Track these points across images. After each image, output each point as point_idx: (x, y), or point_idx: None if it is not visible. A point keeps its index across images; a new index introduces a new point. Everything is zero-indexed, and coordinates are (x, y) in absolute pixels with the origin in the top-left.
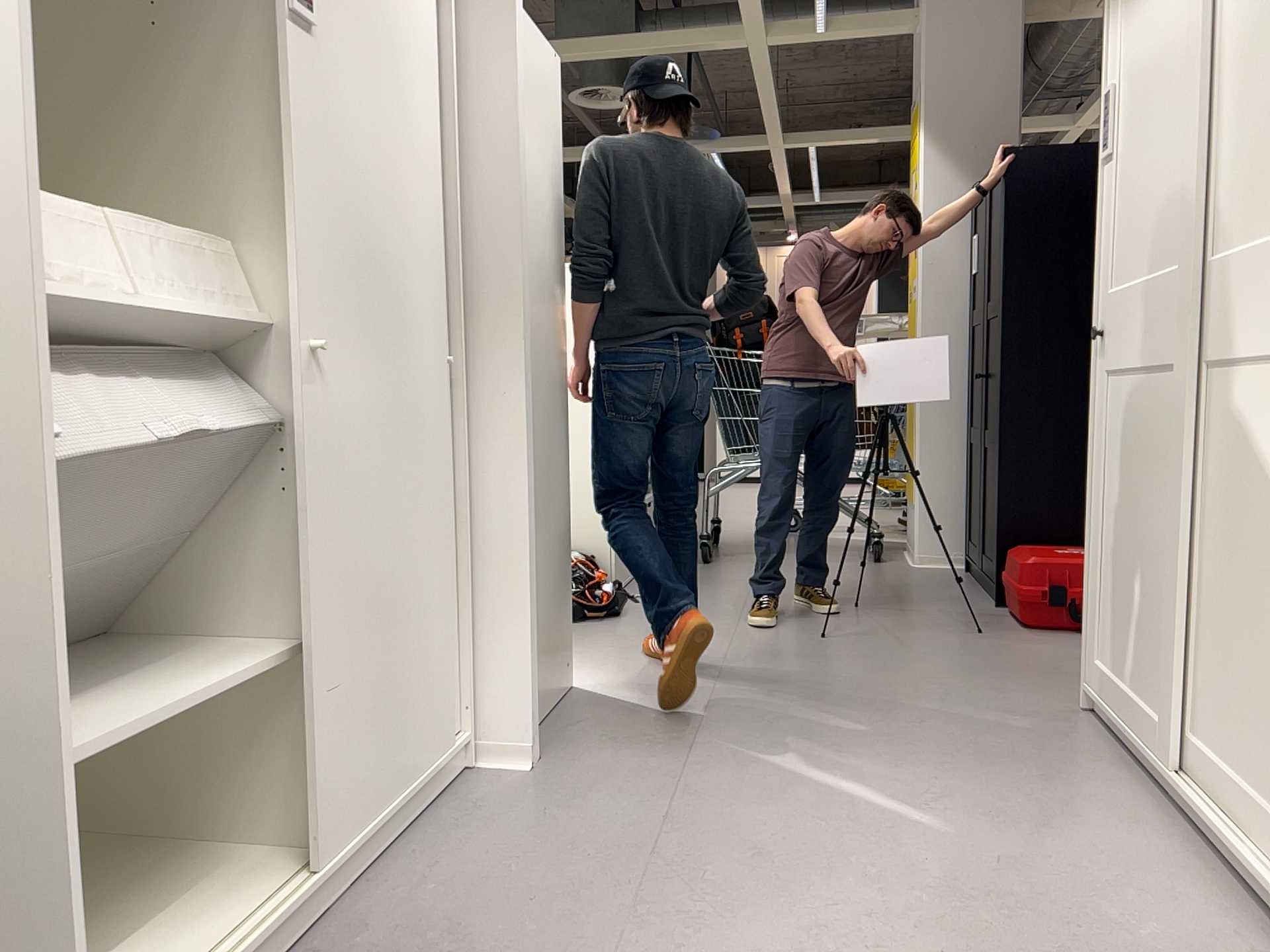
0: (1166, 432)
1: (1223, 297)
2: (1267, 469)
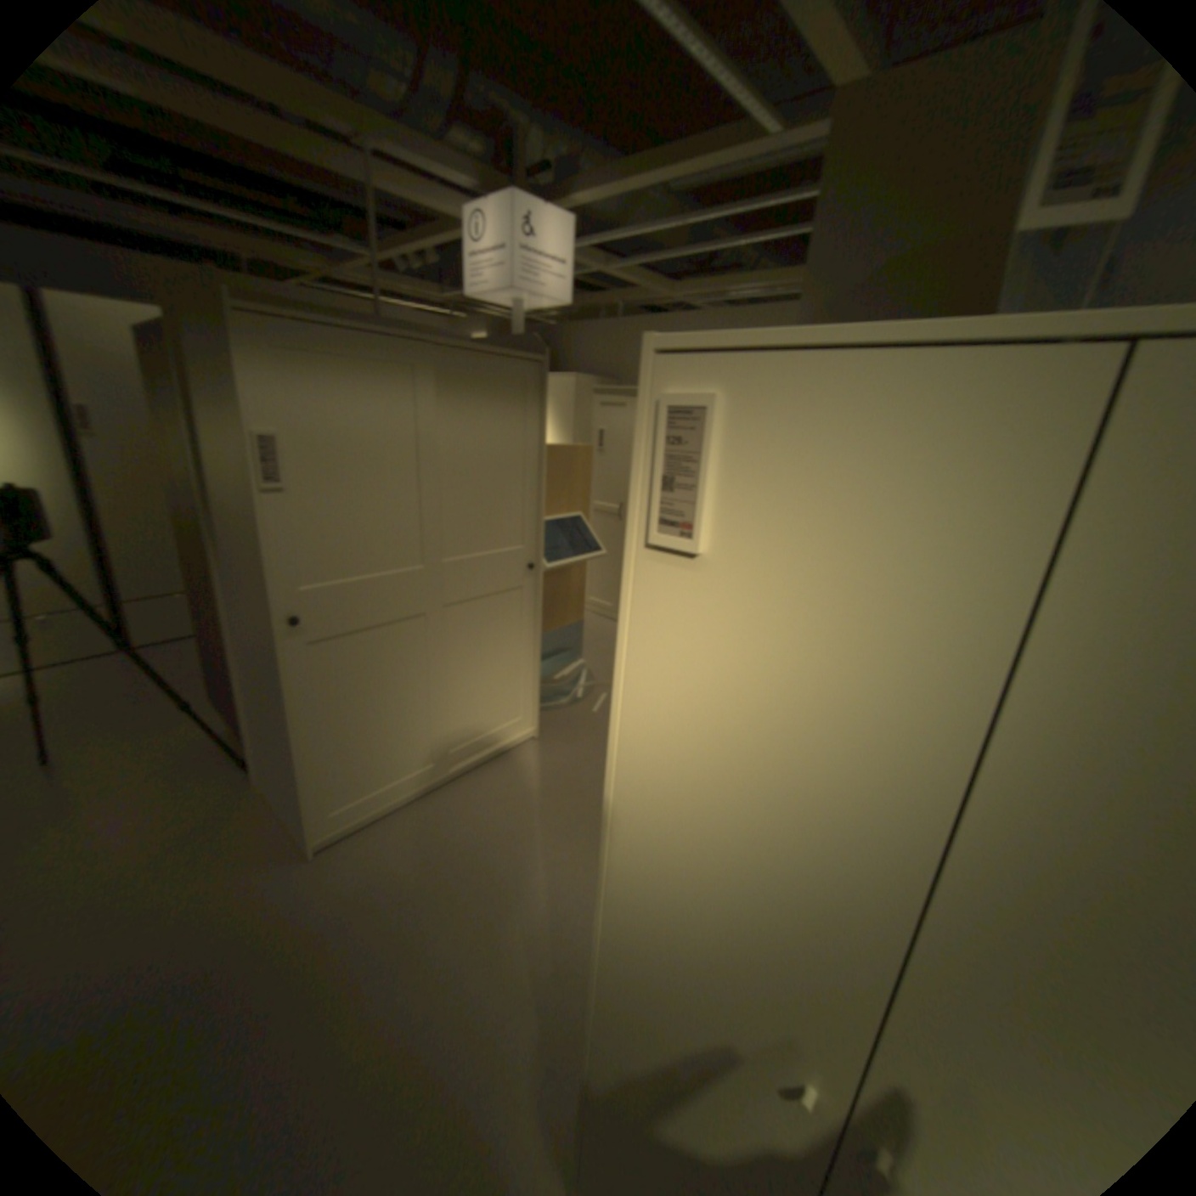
0: (427, 643)
1: (458, 576)
2: (494, 630)
